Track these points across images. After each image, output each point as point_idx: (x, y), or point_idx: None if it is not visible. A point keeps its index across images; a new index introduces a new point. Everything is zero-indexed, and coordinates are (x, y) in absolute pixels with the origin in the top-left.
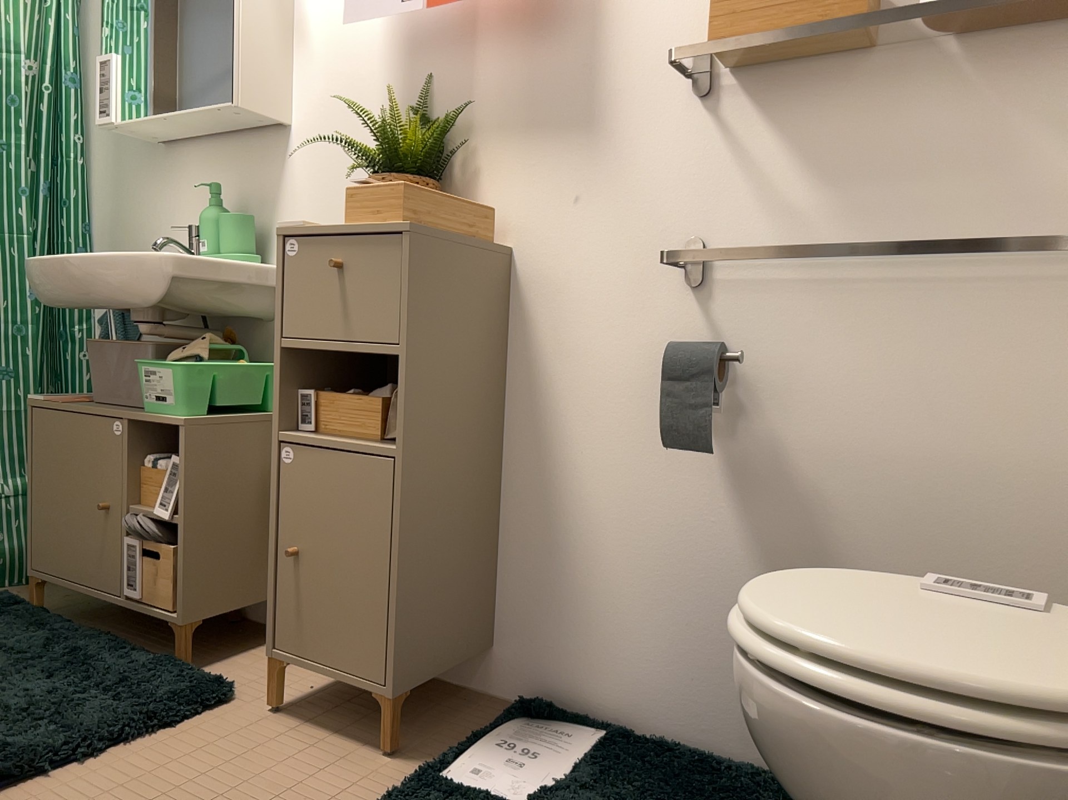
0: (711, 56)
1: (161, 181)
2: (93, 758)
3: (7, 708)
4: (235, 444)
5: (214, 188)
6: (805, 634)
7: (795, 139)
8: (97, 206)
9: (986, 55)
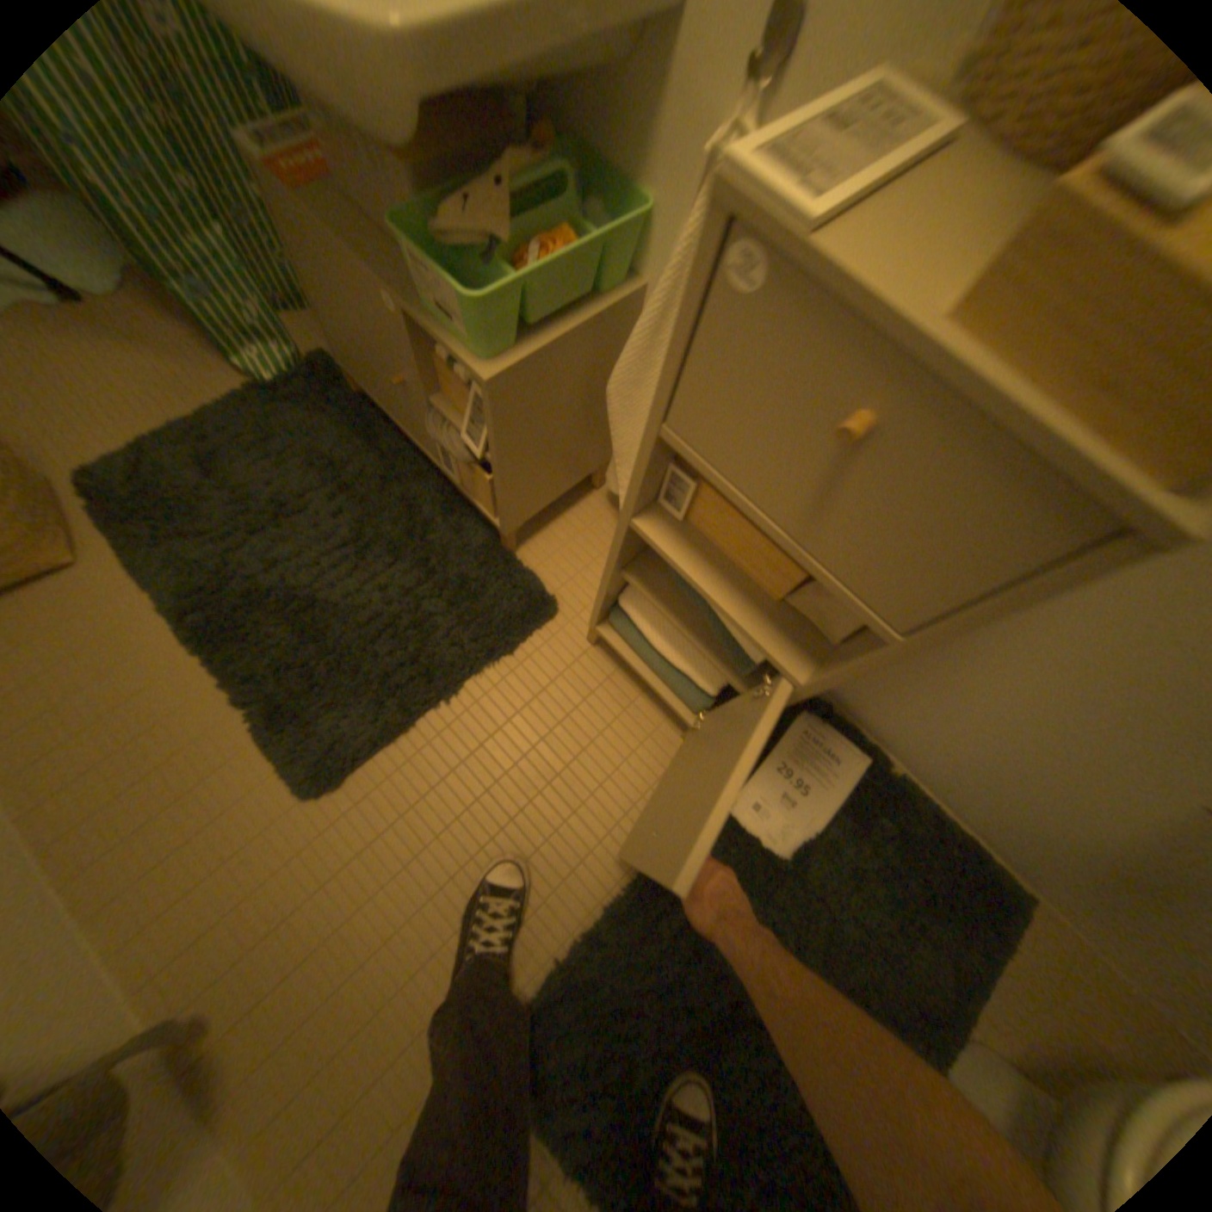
0: None
1: None
2: (458, 699)
3: (376, 622)
4: (558, 370)
5: None
6: None
7: None
8: None
9: None
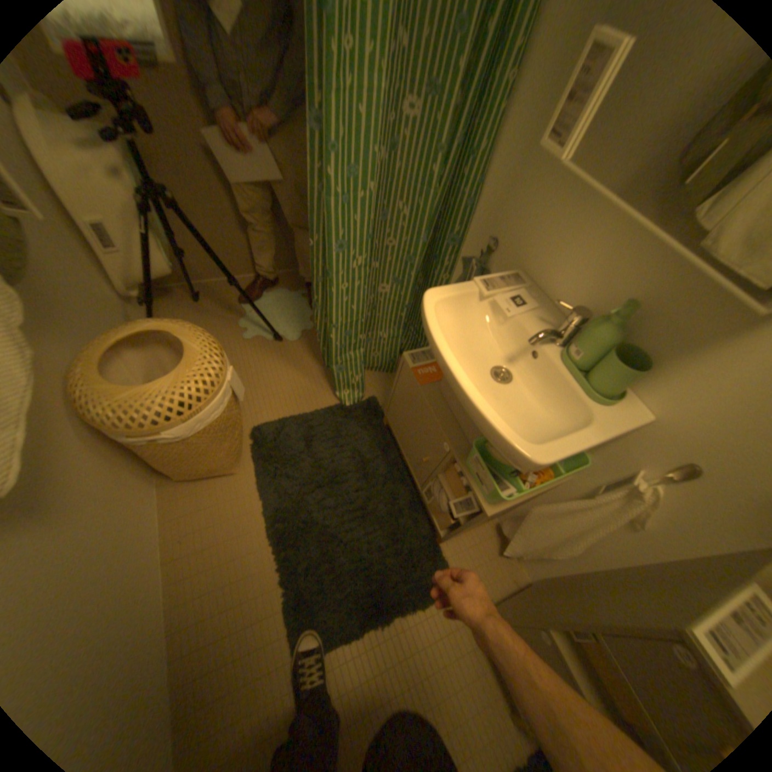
0: None
1: (573, 188)
2: (389, 631)
3: (362, 564)
4: (517, 506)
5: (633, 309)
6: None
7: None
8: (498, 154)
9: None
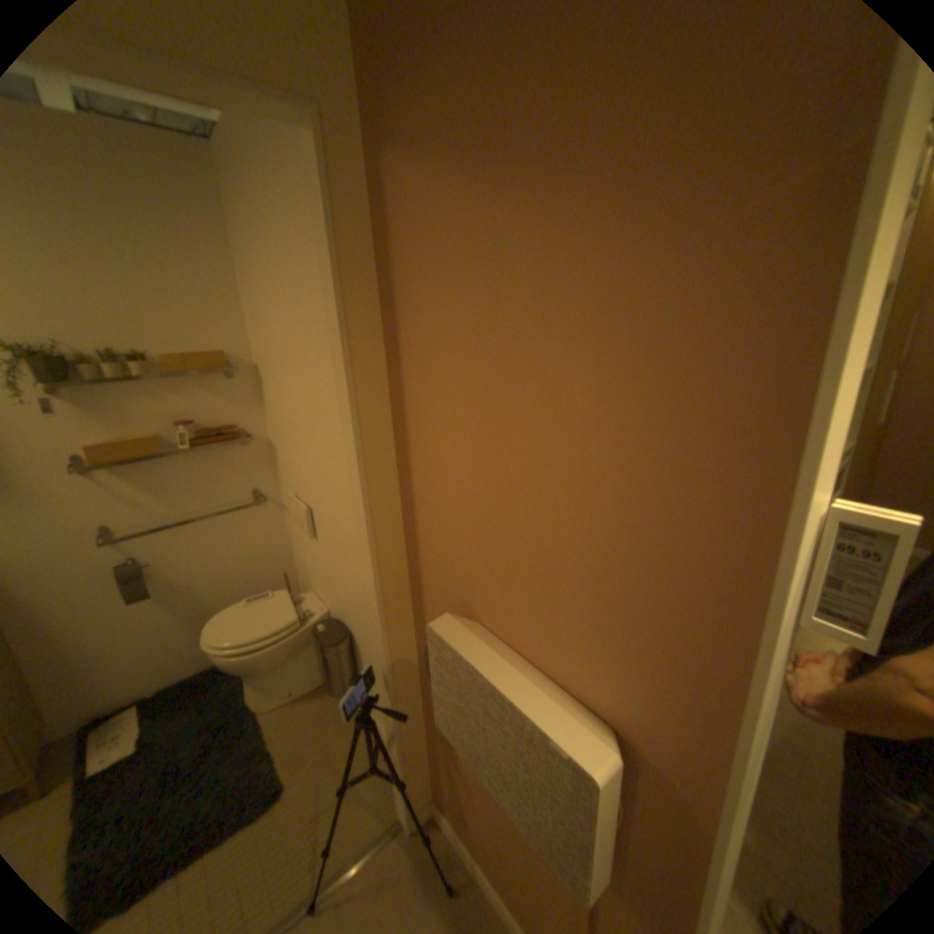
0: (83, 458)
1: None
2: None
3: None
4: None
5: None
6: (232, 644)
7: (139, 484)
8: None
9: (202, 451)
